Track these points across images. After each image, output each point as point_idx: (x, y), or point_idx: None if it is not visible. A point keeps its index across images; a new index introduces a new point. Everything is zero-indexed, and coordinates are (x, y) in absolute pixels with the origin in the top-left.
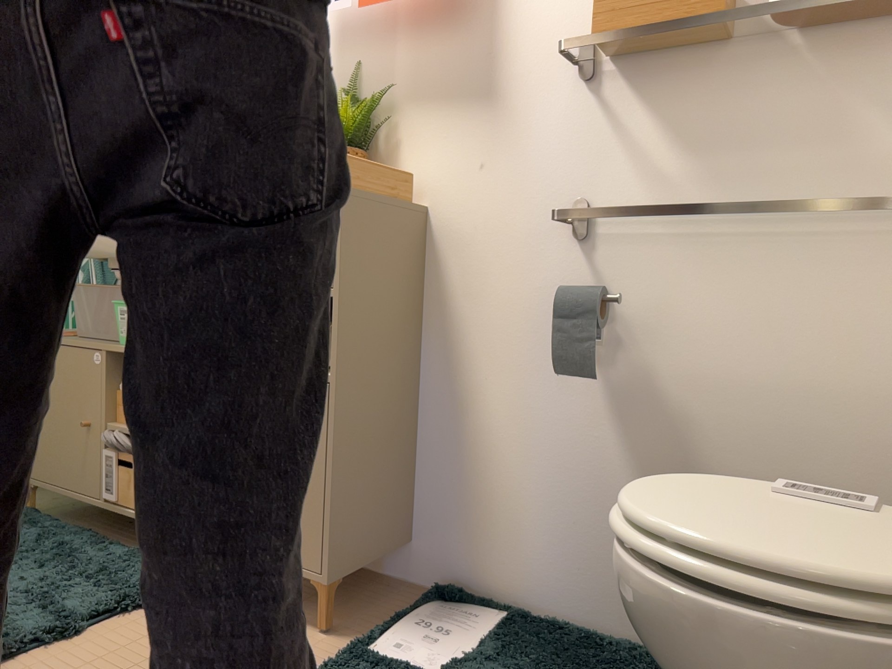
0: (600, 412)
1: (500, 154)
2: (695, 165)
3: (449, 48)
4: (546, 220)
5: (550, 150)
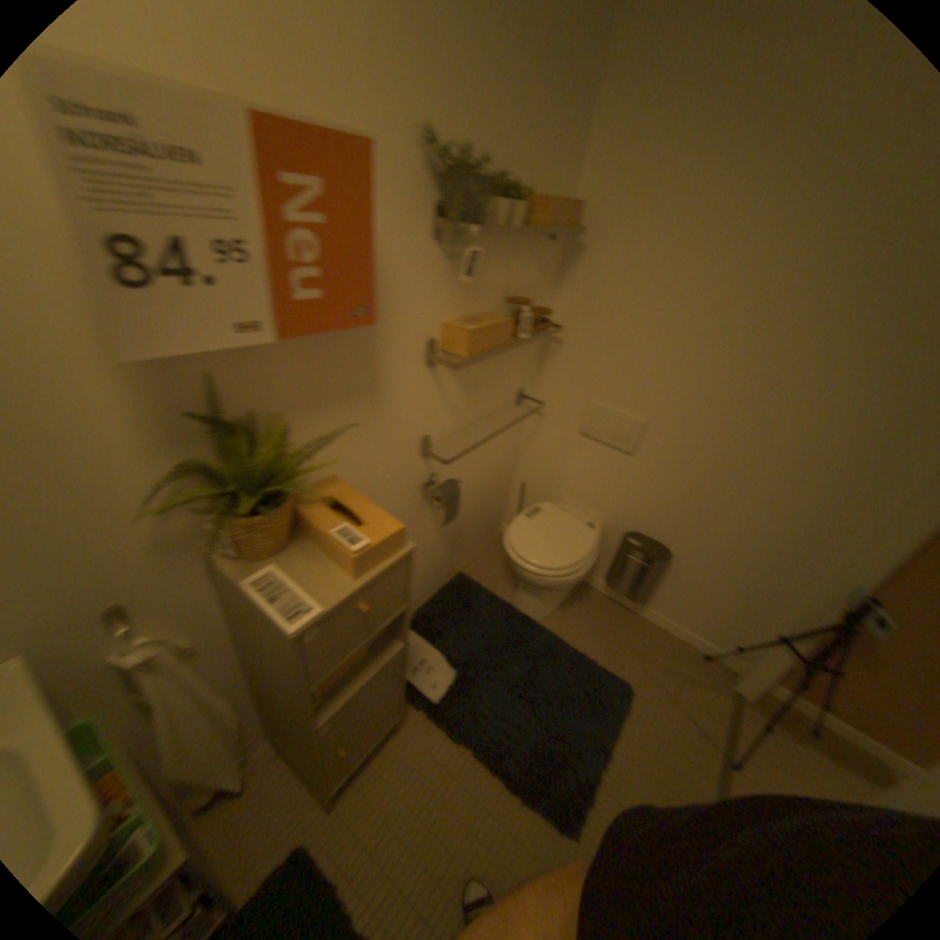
0: (432, 526)
1: (383, 427)
2: (470, 403)
3: (335, 348)
4: (410, 456)
5: (412, 415)
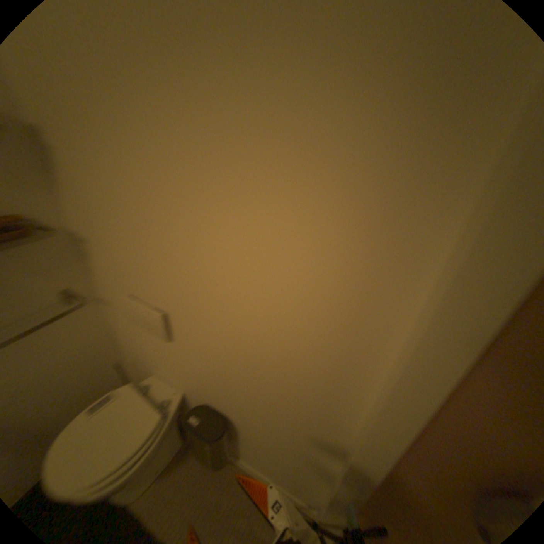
0: None
1: None
2: None
3: None
4: None
5: None
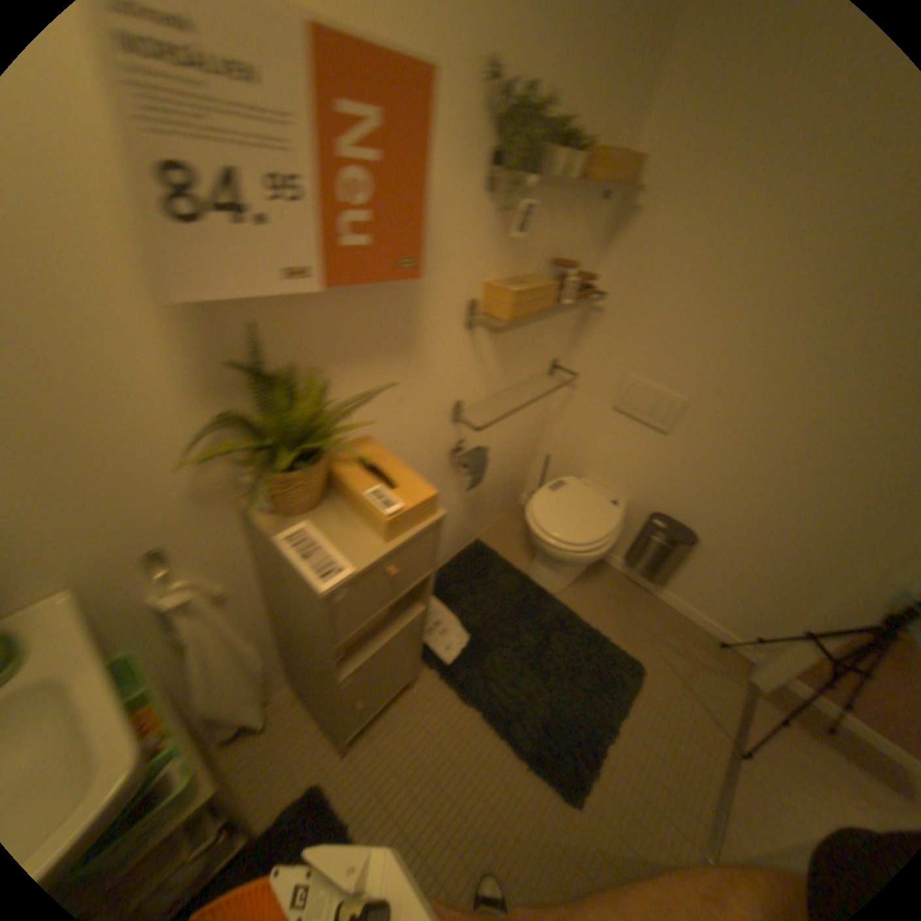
0: (454, 491)
1: (417, 388)
2: (503, 369)
3: (376, 302)
4: (440, 420)
5: (446, 378)
